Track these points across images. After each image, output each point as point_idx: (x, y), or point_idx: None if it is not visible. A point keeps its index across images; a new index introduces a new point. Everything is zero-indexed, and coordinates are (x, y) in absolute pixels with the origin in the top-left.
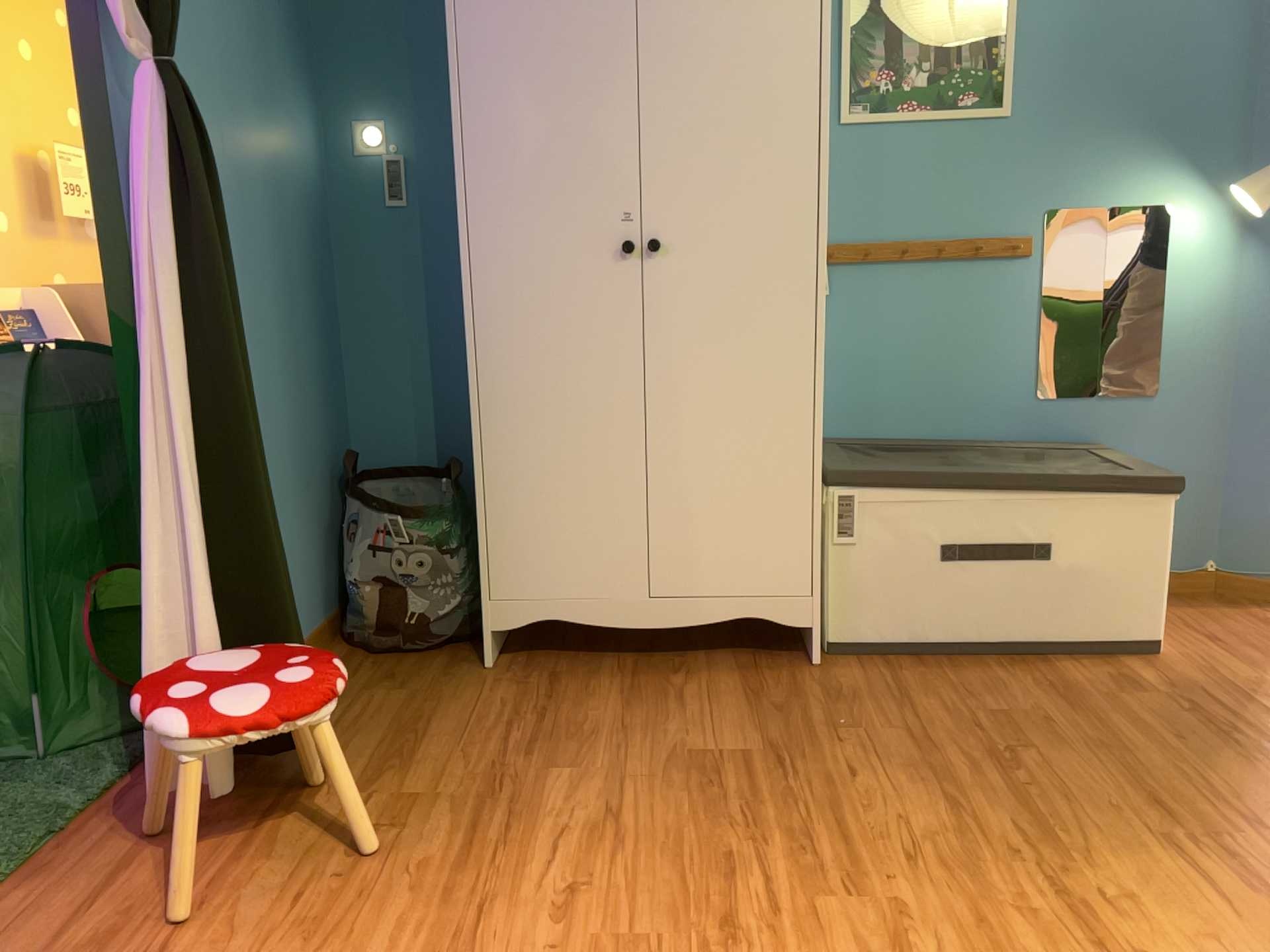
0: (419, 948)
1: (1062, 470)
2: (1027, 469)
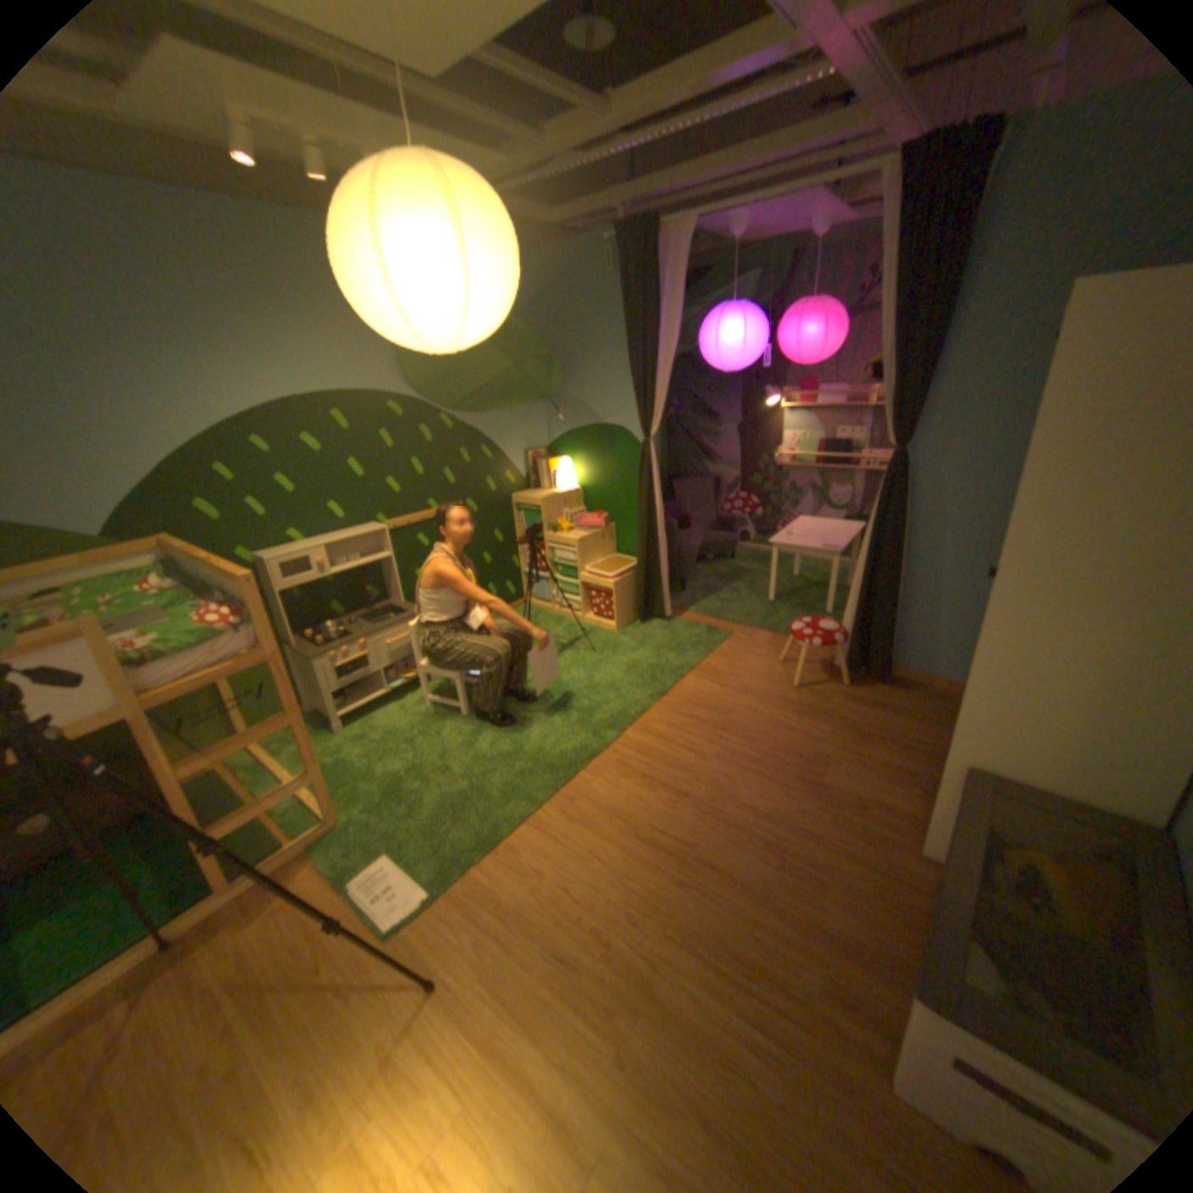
0: (746, 691)
1: (968, 920)
2: (967, 891)
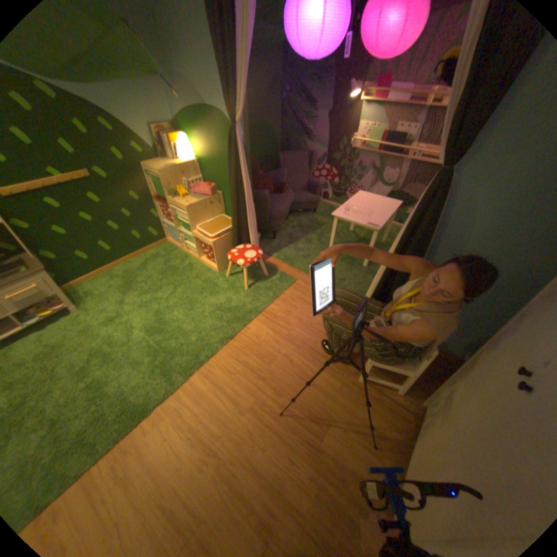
0: (291, 337)
1: None
2: None
